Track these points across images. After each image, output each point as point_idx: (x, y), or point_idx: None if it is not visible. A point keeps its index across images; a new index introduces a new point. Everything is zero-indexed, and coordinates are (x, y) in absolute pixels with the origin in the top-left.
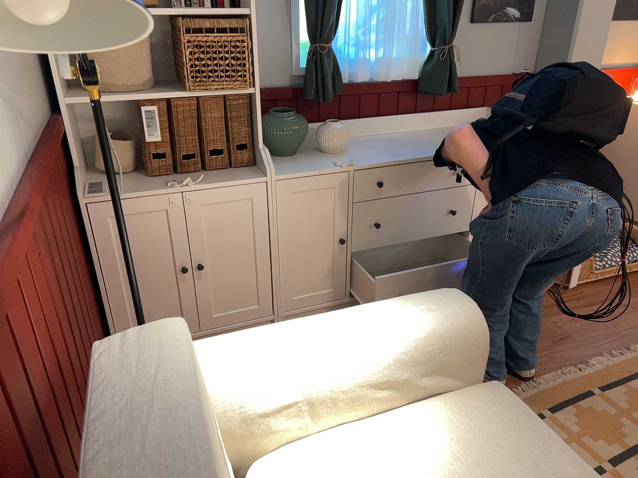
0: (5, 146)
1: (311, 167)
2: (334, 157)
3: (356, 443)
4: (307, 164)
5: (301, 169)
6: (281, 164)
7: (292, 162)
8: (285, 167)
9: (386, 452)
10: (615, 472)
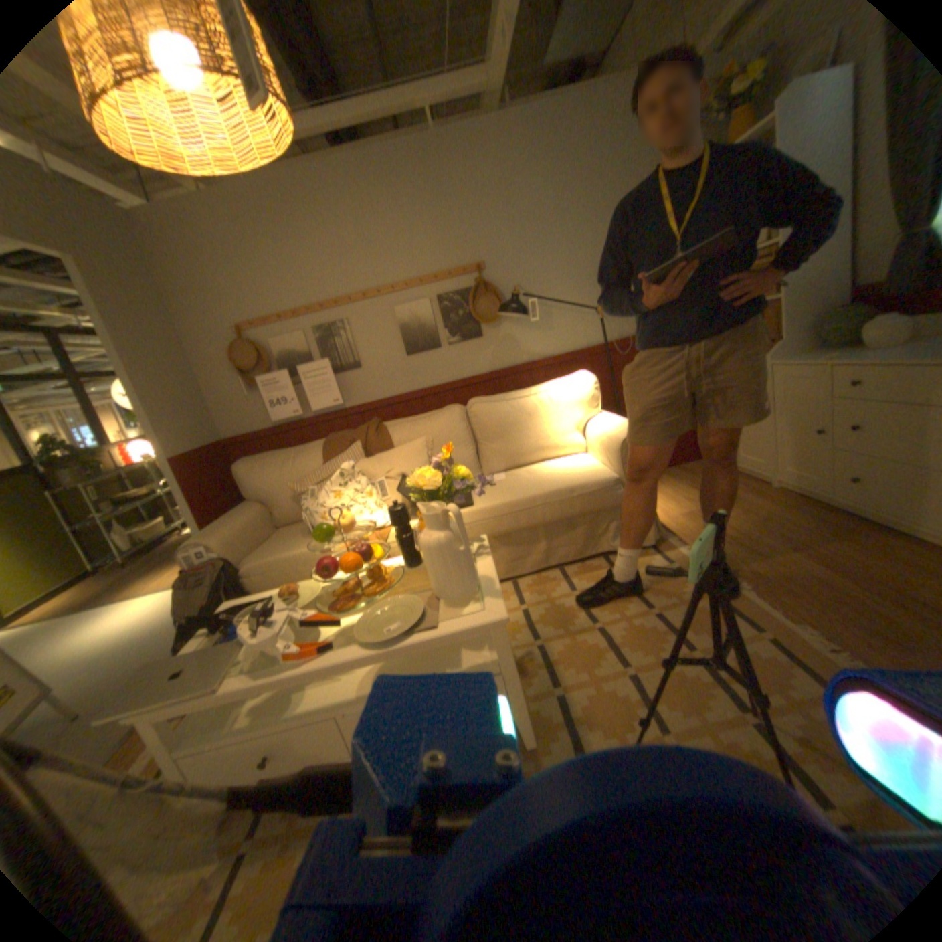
0: (602, 331)
1: (809, 357)
2: (858, 351)
3: (580, 457)
4: (818, 355)
5: (800, 358)
6: (809, 353)
7: (818, 353)
8: (800, 356)
9: (574, 460)
10: (654, 615)
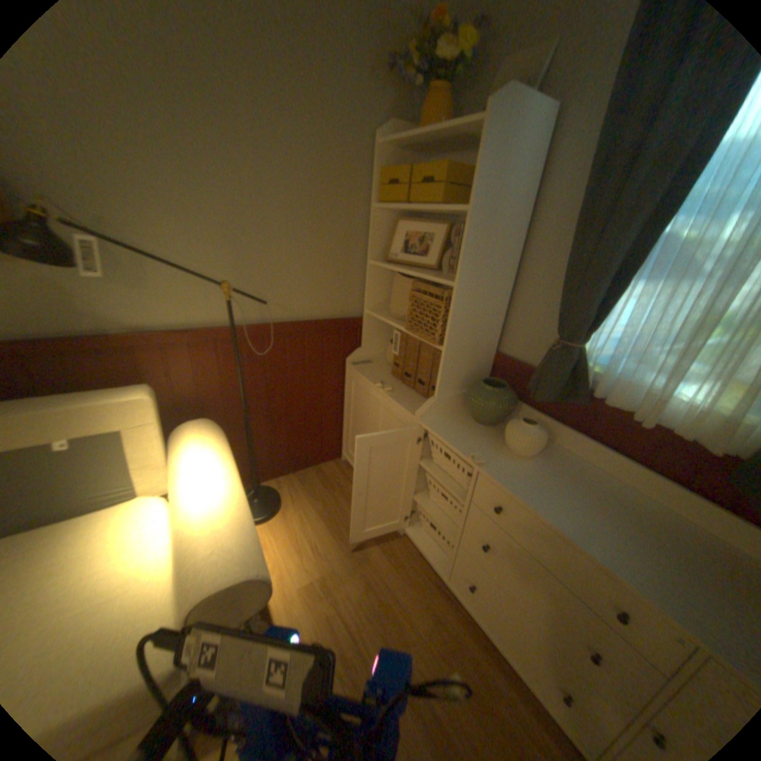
0: (236, 310)
1: (456, 439)
2: (501, 452)
3: (148, 547)
4: (464, 436)
5: (447, 433)
6: (455, 422)
7: (463, 427)
8: (447, 425)
9: (131, 565)
10: None
